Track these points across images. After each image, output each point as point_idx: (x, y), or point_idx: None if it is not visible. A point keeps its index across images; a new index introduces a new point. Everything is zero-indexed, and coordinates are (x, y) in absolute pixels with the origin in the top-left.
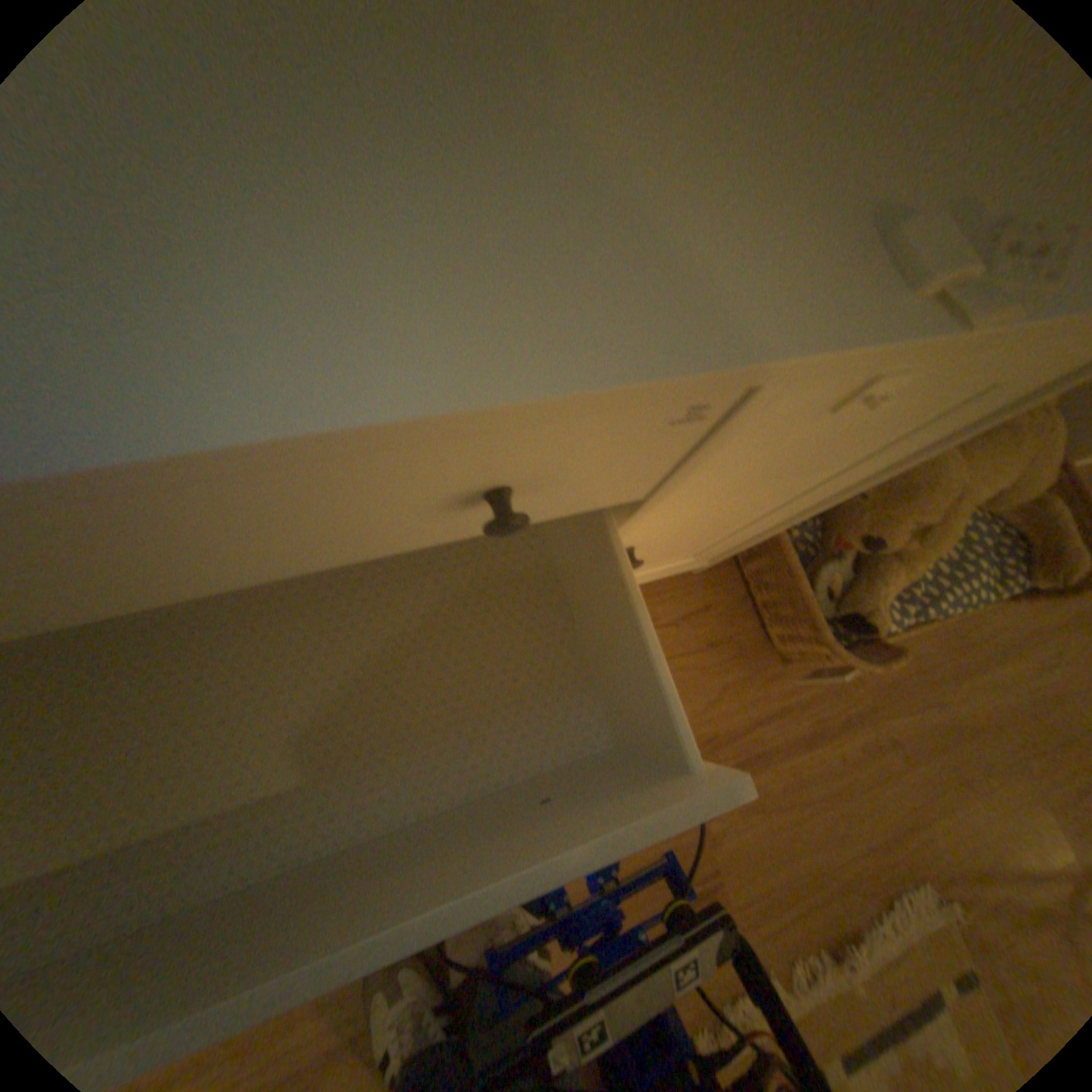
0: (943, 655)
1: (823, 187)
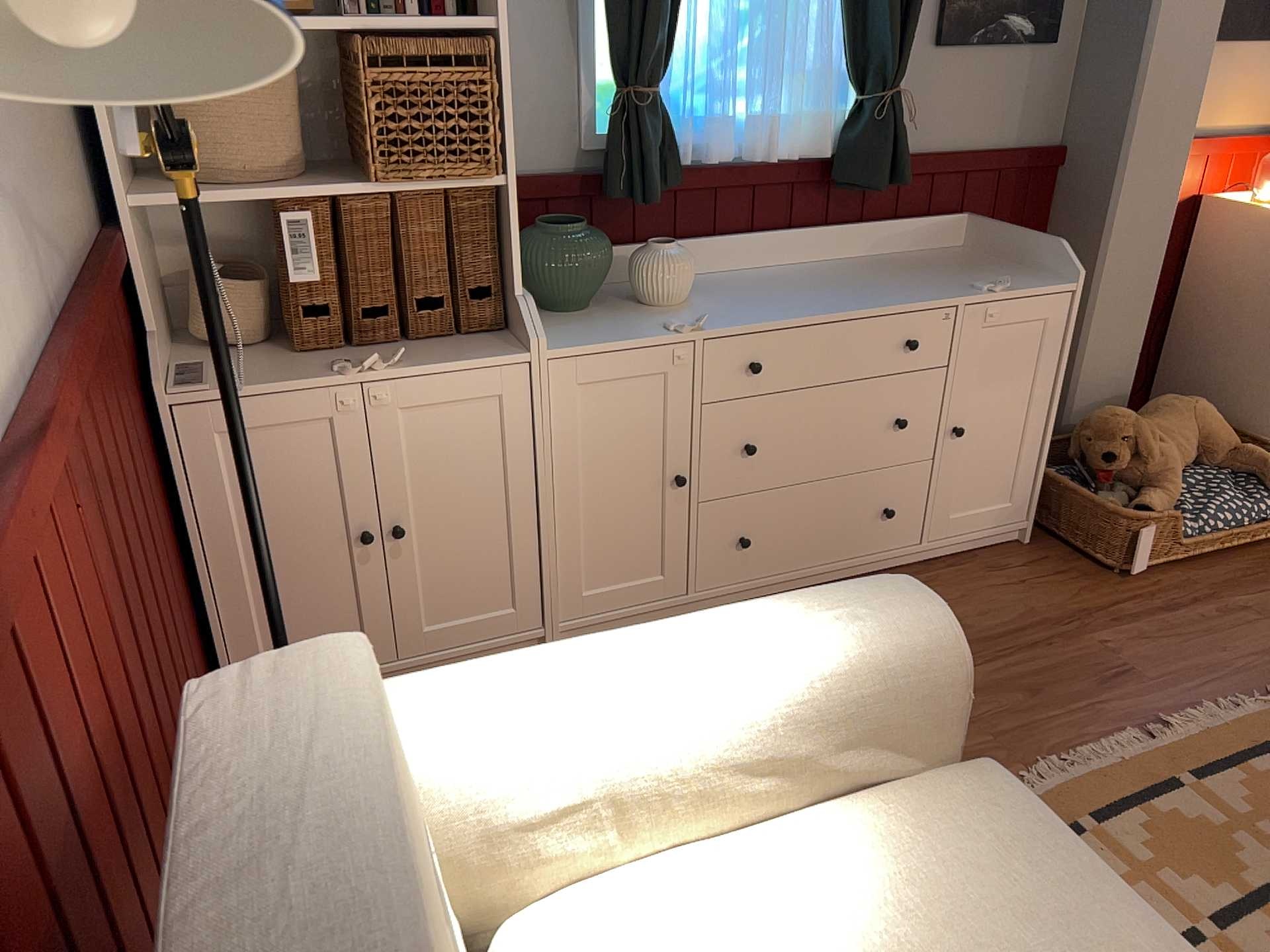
0: (1267, 569)
1: (957, 286)
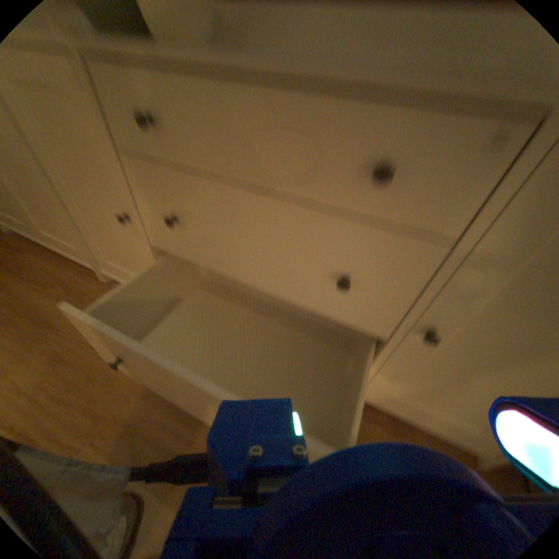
0: None
1: None
